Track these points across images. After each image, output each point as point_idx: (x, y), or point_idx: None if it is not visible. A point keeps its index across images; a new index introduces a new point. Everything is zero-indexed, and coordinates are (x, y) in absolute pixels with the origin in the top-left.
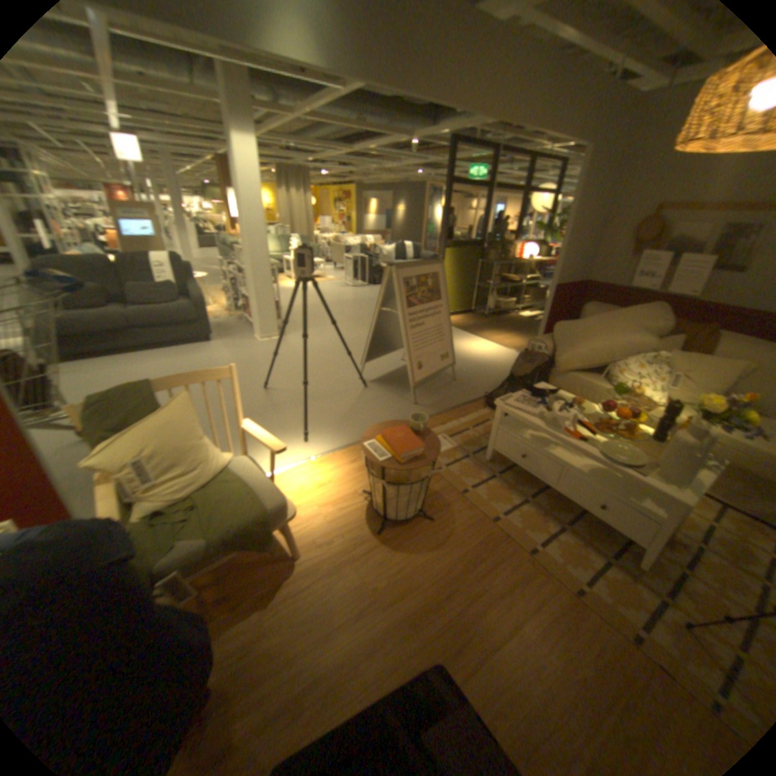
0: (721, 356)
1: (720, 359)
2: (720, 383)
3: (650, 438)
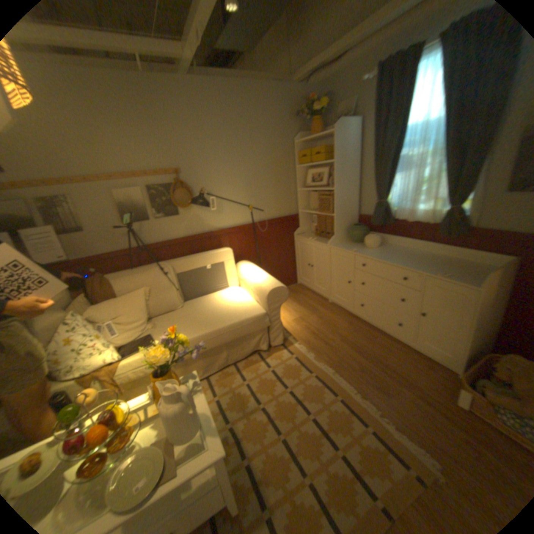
0: (121, 293)
1: (122, 296)
2: (137, 311)
3: (138, 409)
